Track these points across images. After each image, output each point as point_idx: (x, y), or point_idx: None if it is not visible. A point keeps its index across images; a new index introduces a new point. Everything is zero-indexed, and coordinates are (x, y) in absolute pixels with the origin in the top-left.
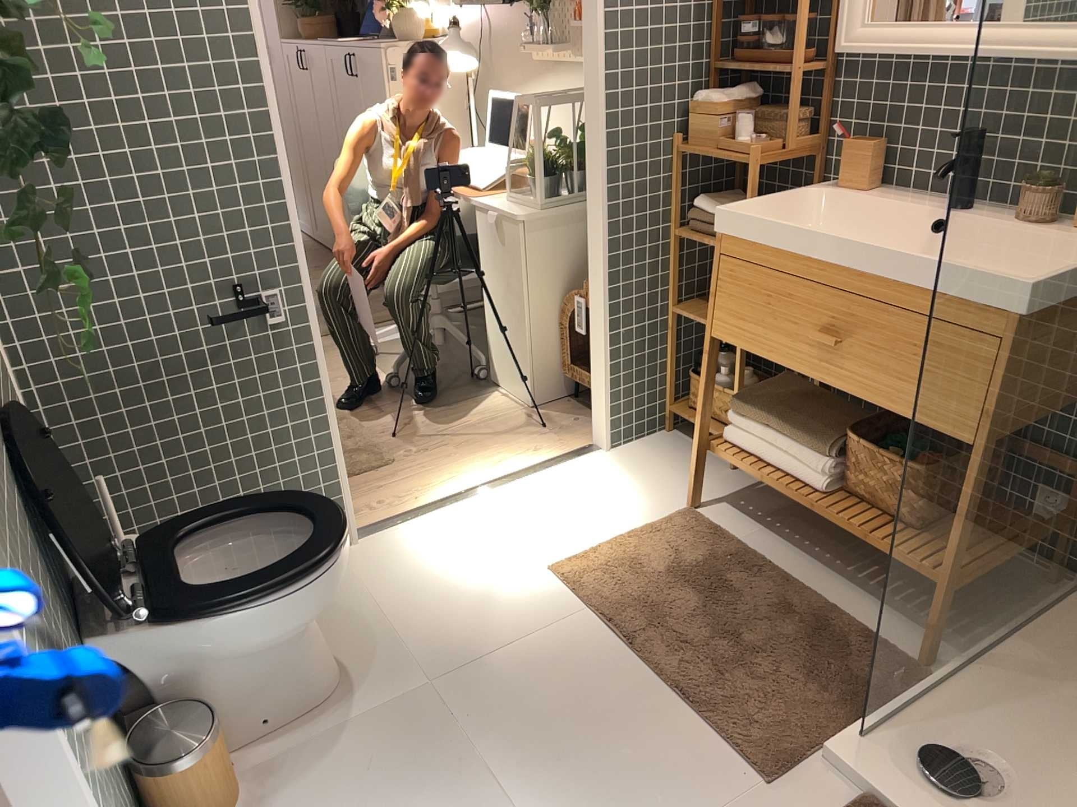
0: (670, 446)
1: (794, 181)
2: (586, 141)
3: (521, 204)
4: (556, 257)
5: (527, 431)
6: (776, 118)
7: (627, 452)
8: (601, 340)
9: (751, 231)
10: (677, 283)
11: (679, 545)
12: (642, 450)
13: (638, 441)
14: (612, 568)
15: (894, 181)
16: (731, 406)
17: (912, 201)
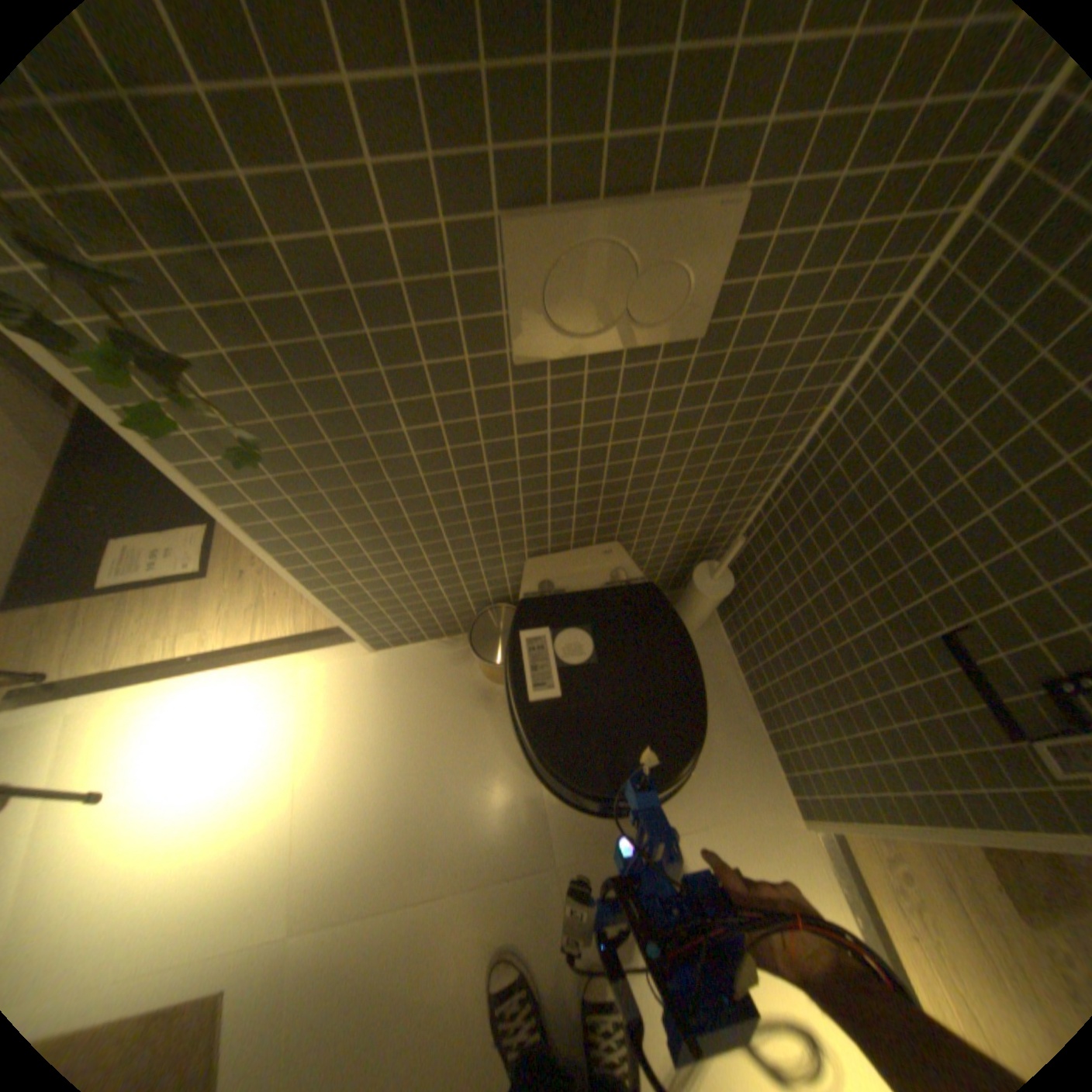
0: None
1: None
2: None
3: None
4: None
5: None
6: None
7: None
8: None
9: None
10: None
11: None
12: None
13: None
14: None
15: None
16: None
17: None
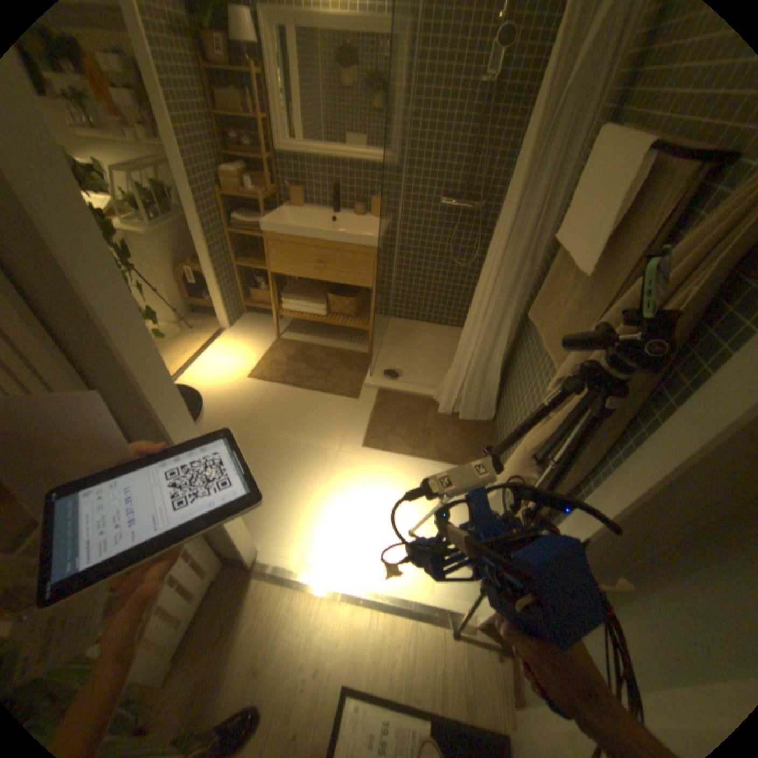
0: (249, 319)
1: (270, 204)
2: (176, 192)
3: (133, 225)
4: (160, 249)
5: (183, 333)
6: (249, 175)
7: (235, 326)
8: (211, 284)
9: (273, 228)
10: (232, 252)
11: (282, 350)
12: (240, 324)
13: (236, 321)
14: (267, 367)
15: (306, 201)
16: (277, 296)
17: (316, 208)
